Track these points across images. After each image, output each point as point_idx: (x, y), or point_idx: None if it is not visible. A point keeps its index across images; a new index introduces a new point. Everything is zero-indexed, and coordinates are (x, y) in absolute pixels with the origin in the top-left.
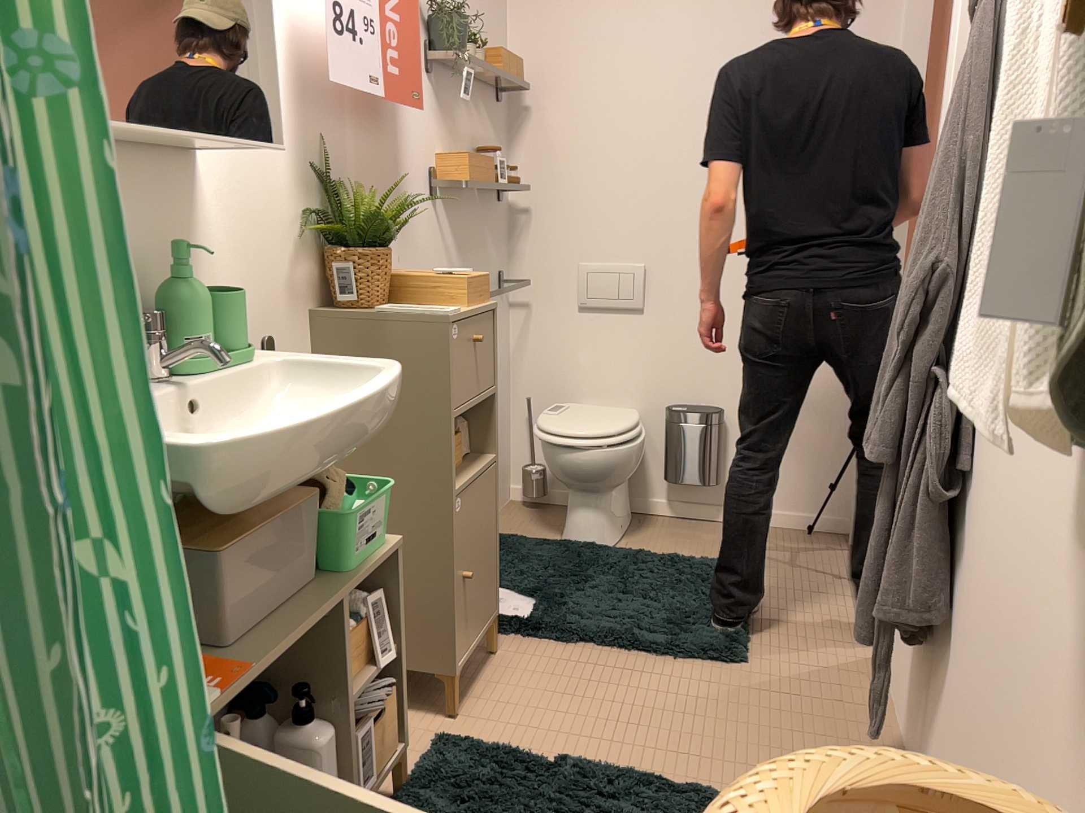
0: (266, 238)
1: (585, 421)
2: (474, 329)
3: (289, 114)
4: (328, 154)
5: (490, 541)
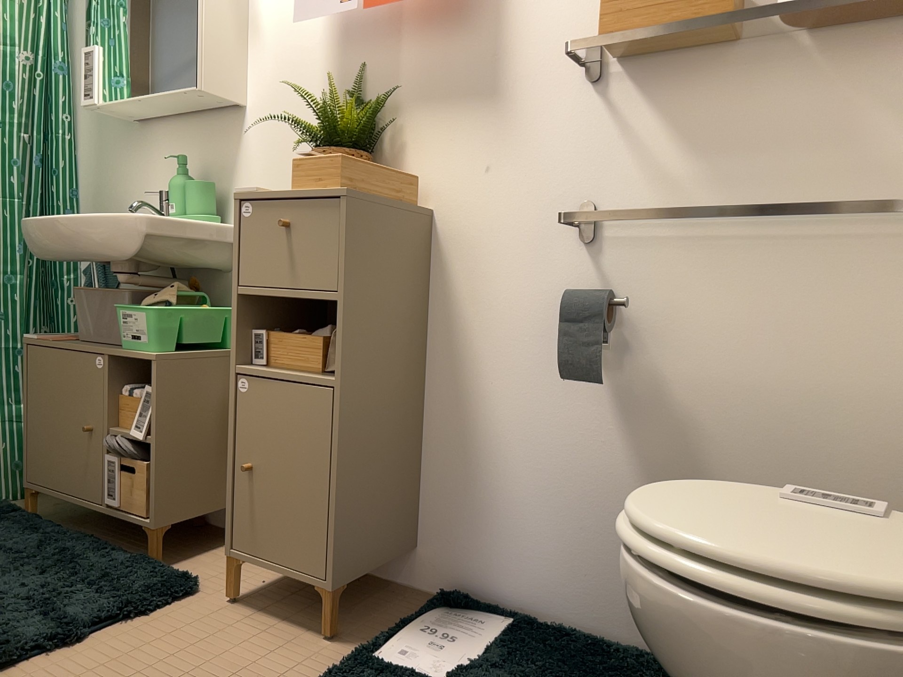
0: (276, 152)
1: (745, 511)
2: (282, 212)
3: (320, 55)
4: (360, 74)
5: (306, 474)
